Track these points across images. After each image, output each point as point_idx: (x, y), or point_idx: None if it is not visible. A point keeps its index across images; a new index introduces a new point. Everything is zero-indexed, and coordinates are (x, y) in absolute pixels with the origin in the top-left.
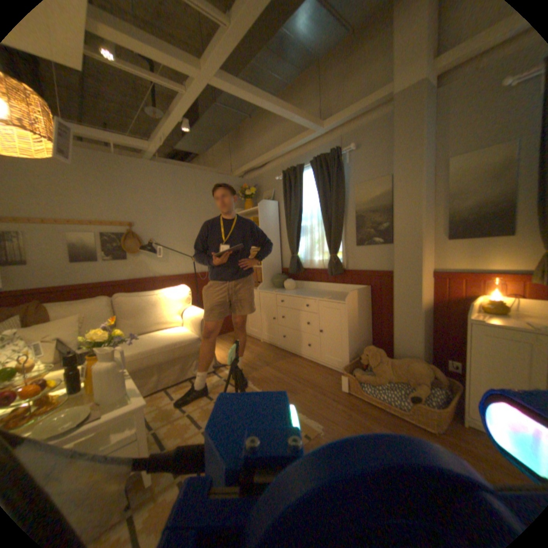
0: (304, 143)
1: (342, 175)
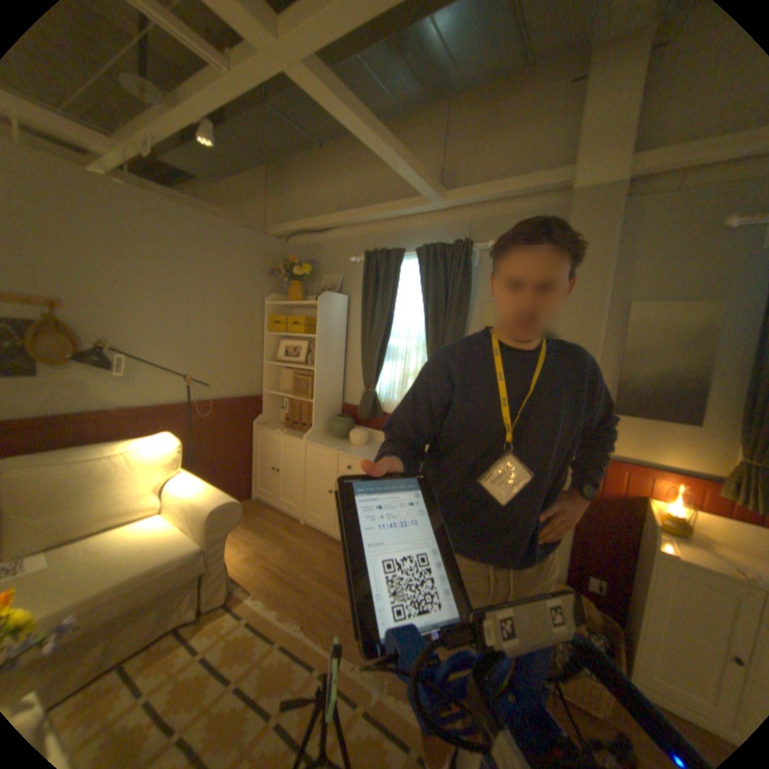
0: (406, 215)
1: (467, 285)
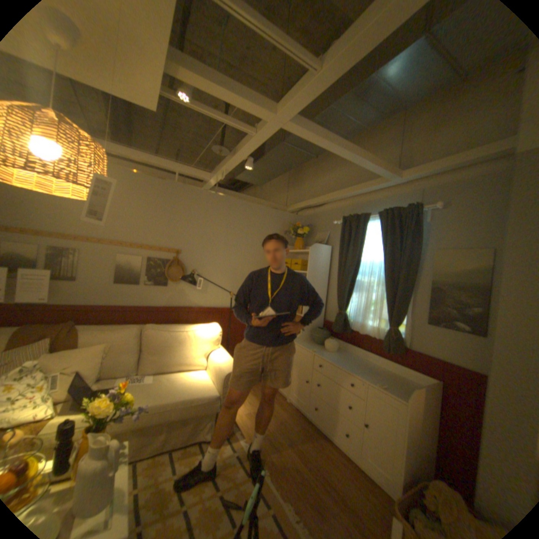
0: (373, 190)
1: (419, 236)
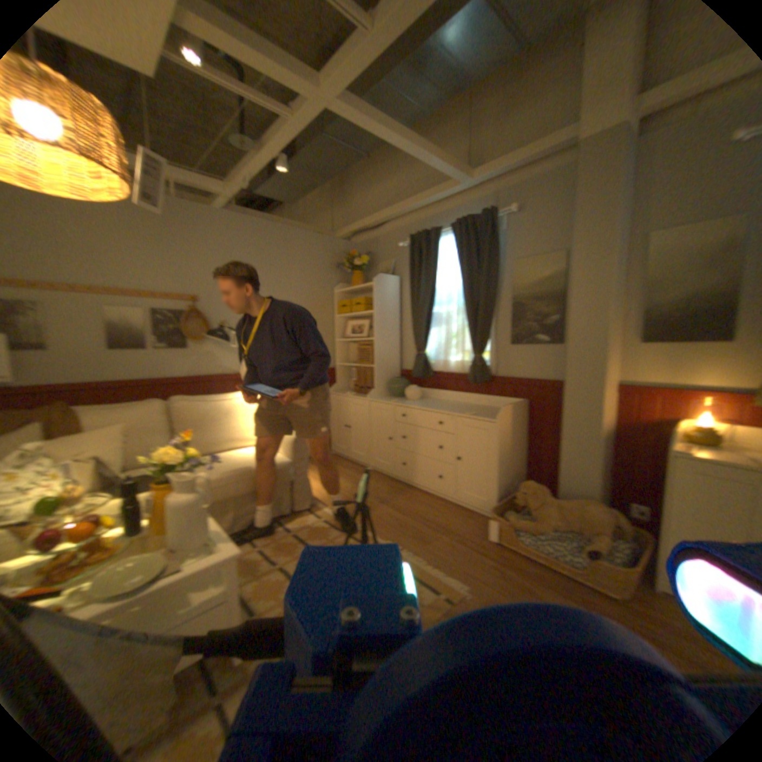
0: (443, 198)
1: (497, 246)
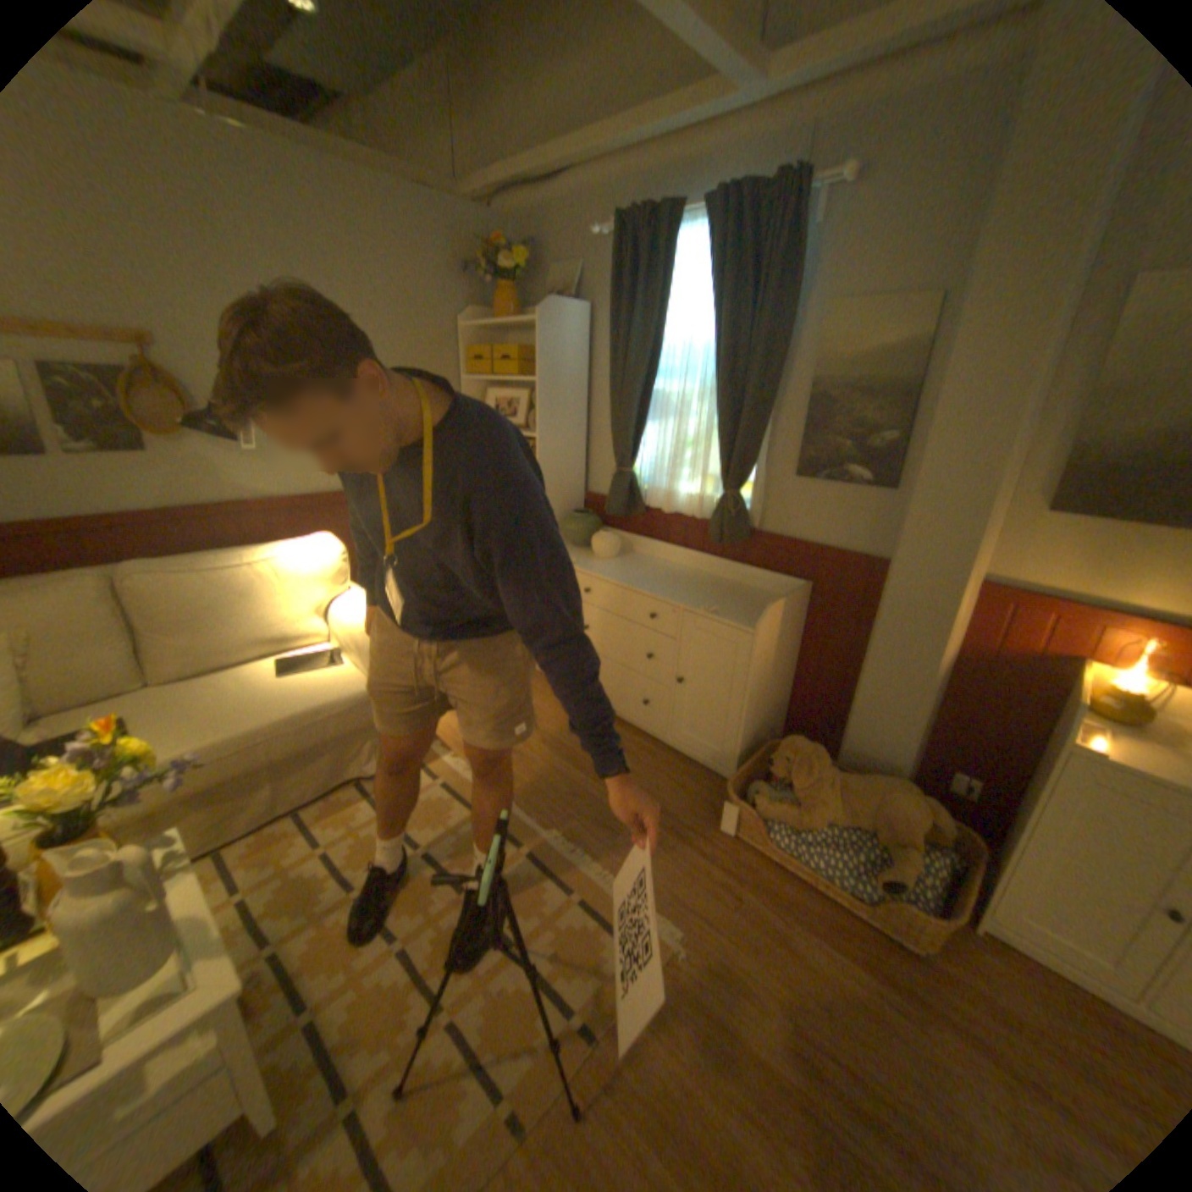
0: (691, 124)
1: (796, 265)
